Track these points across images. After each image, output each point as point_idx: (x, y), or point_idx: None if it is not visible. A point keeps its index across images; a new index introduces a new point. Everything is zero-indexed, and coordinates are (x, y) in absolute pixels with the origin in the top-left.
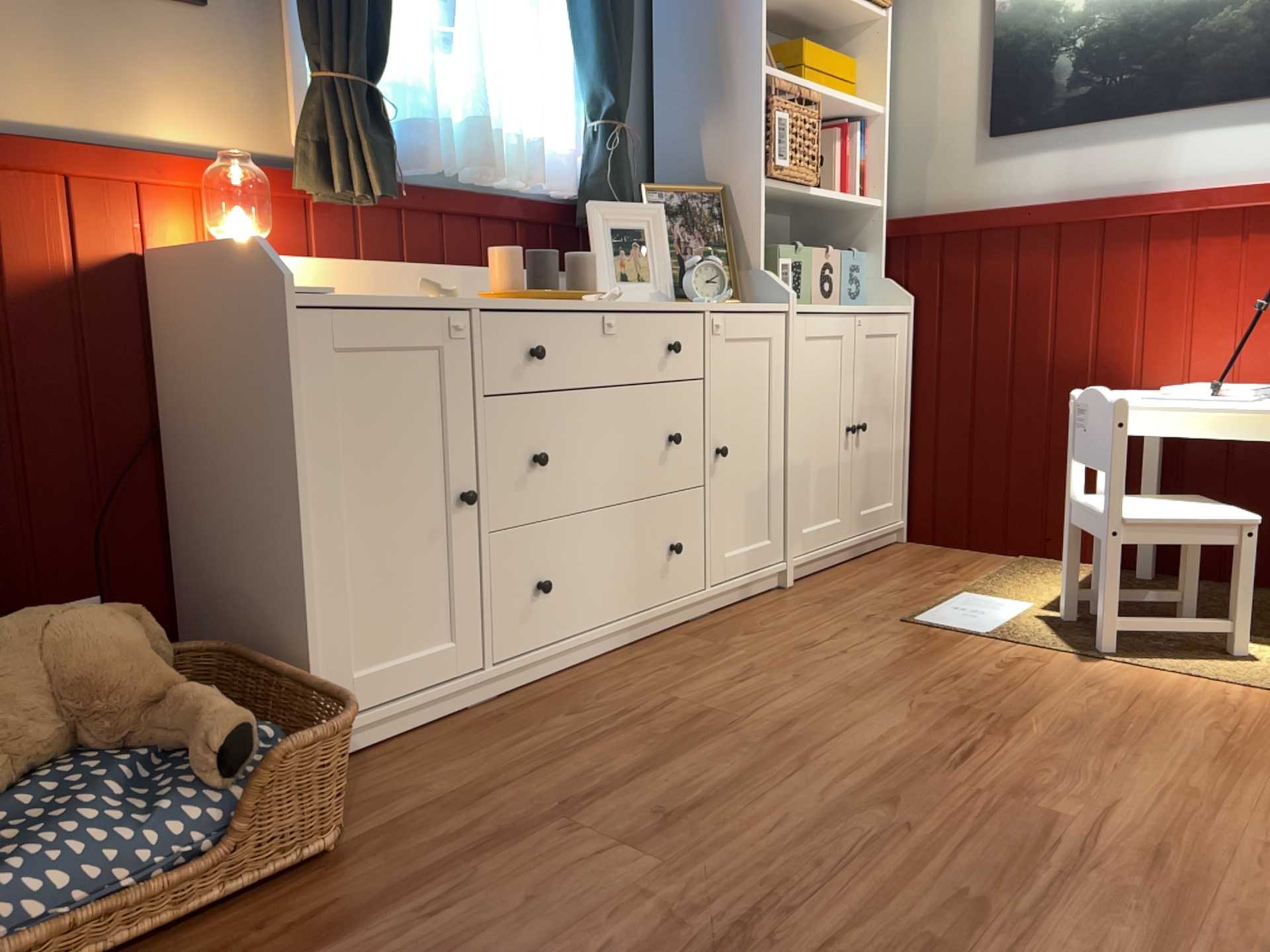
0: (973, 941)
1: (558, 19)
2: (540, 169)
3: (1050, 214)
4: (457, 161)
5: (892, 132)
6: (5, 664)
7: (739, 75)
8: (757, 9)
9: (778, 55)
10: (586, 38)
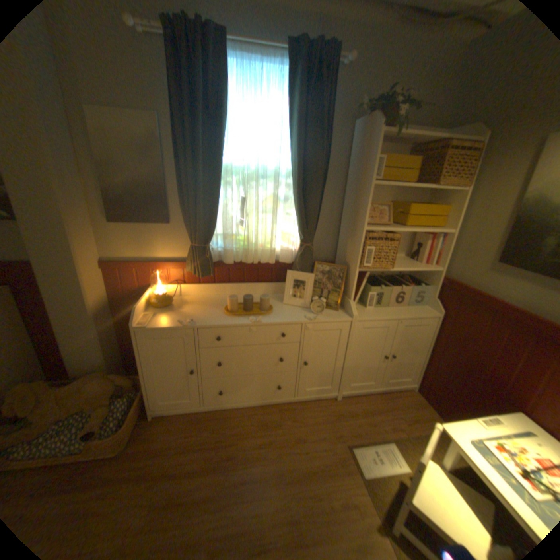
0: None
1: (290, 206)
2: (281, 253)
3: (514, 313)
4: (243, 257)
5: (460, 240)
6: (74, 393)
7: (358, 228)
8: (367, 205)
9: (403, 206)
10: (297, 215)
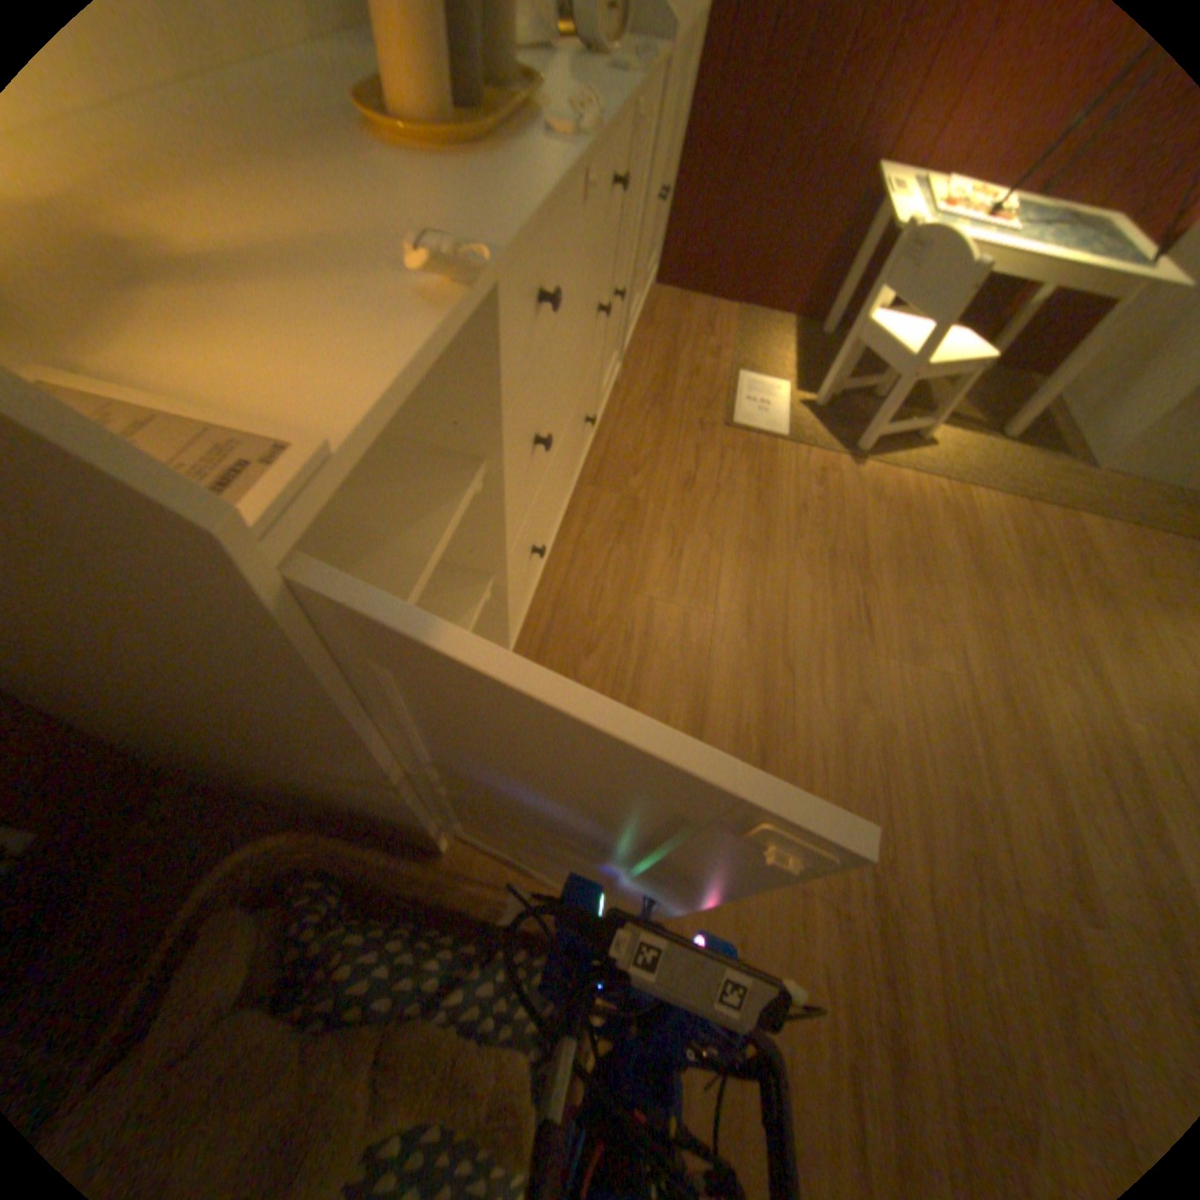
0: (982, 840)
1: None
2: None
3: None
4: None
5: None
6: None
7: None
8: None
9: None
10: None
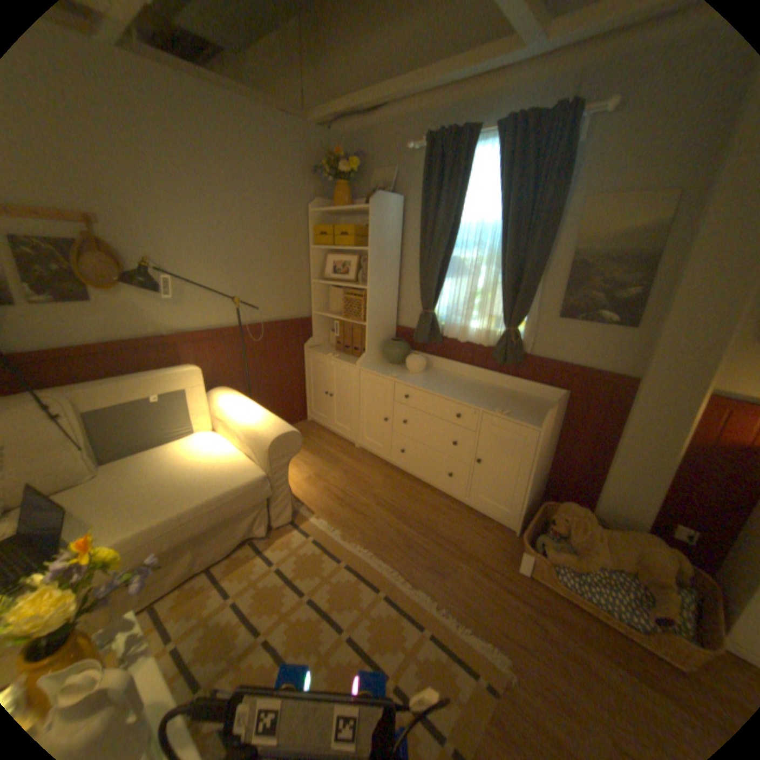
0: None
1: None
2: None
3: None
4: None
5: None
6: (631, 548)
7: None
8: None
9: None
10: None
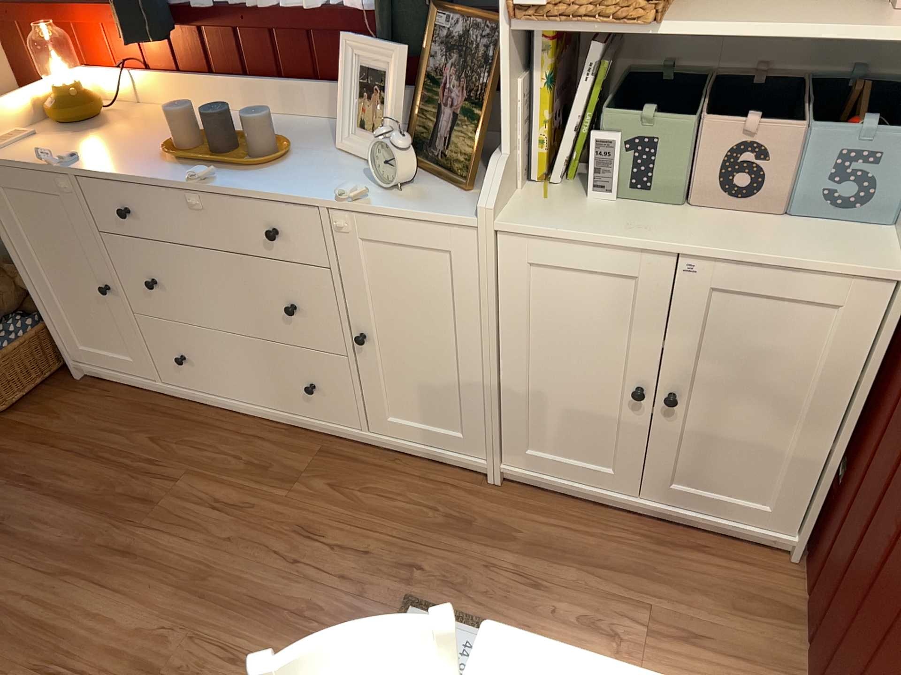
0: None
1: None
2: None
3: None
4: None
5: None
6: None
7: None
8: None
9: None
10: None
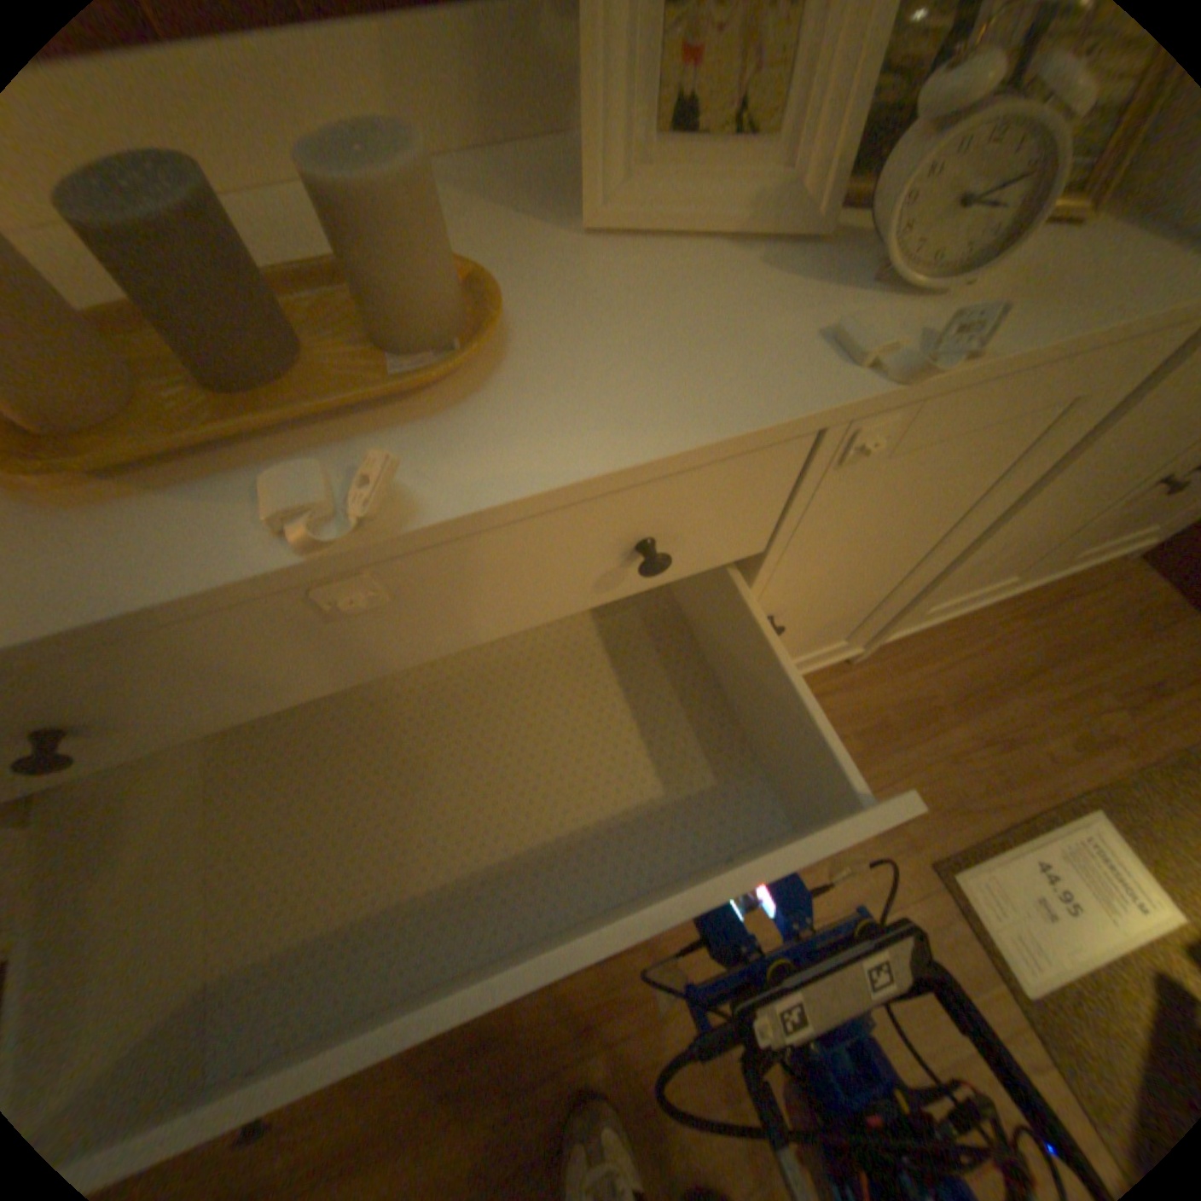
0: None
1: None
2: None
3: None
4: None
5: None
6: None
7: None
8: None
9: None
10: None
